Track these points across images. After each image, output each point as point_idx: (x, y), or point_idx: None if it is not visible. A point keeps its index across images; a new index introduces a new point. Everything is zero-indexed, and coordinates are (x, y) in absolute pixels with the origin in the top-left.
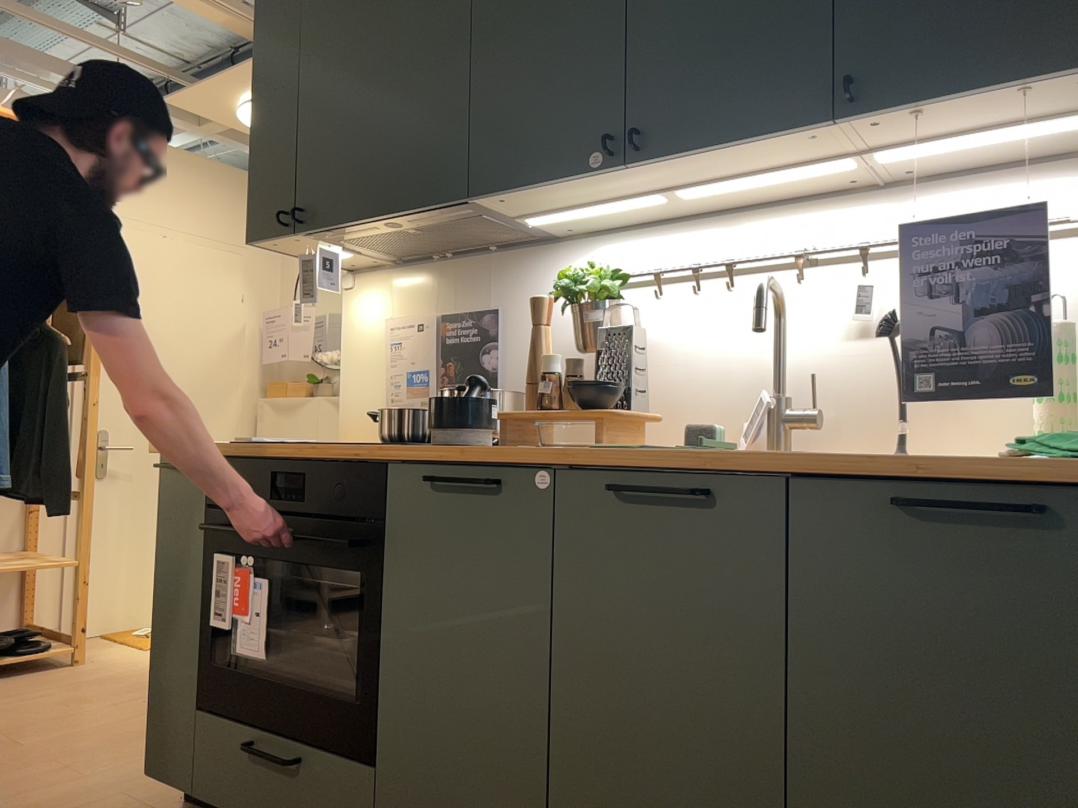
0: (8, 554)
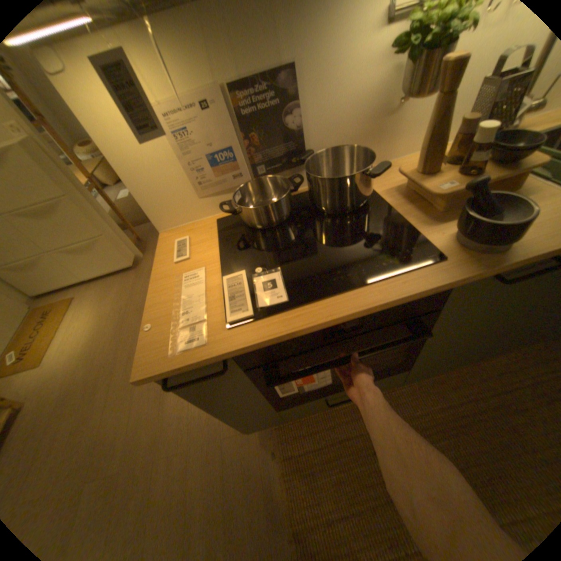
0: None
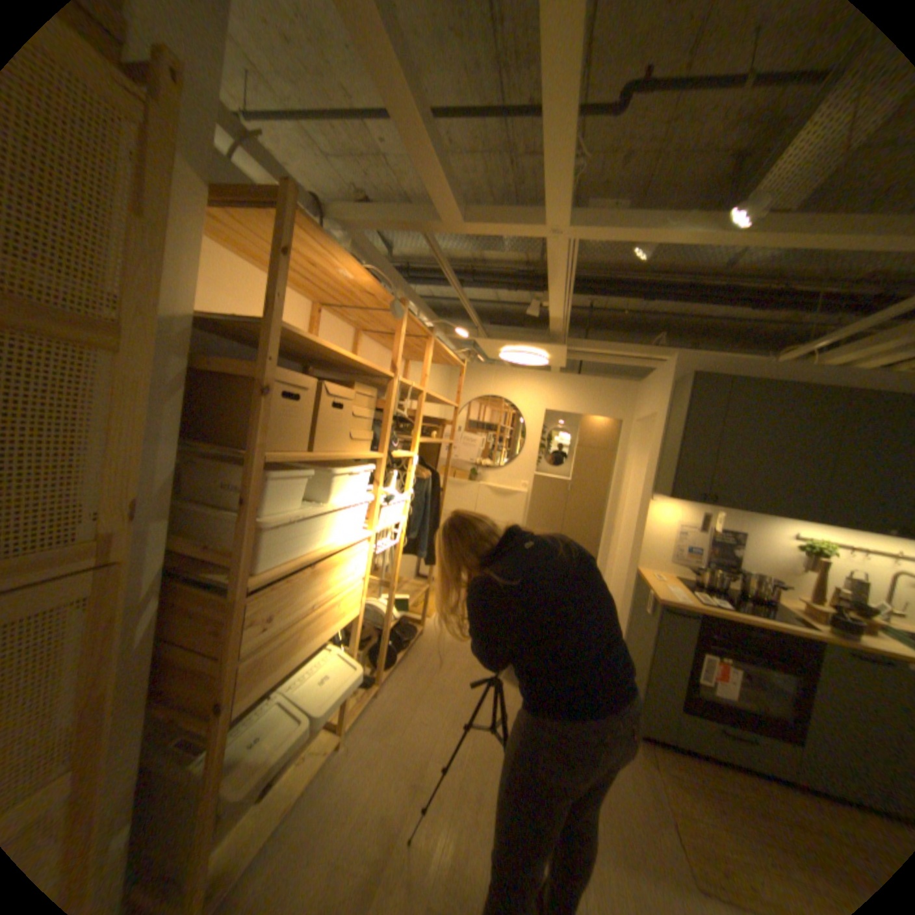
0: (380, 578)
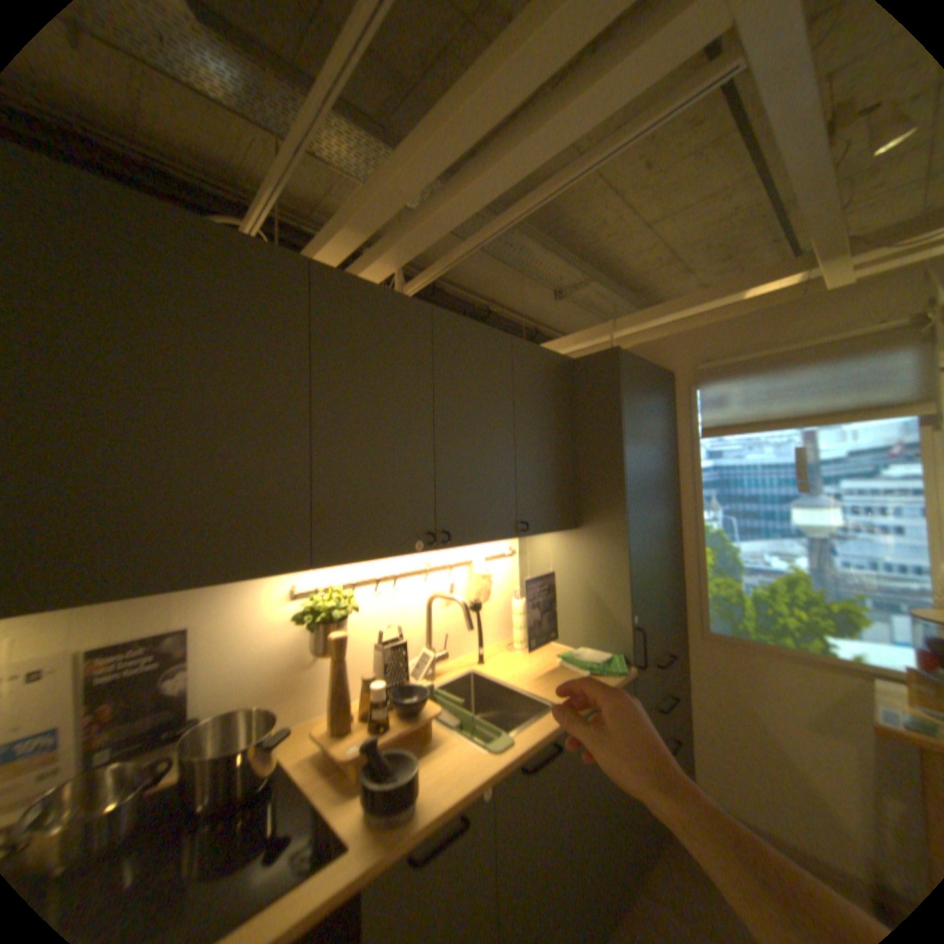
0: None
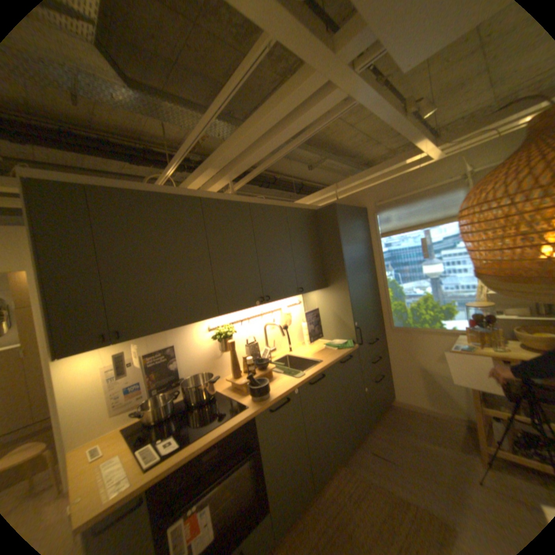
0: None
